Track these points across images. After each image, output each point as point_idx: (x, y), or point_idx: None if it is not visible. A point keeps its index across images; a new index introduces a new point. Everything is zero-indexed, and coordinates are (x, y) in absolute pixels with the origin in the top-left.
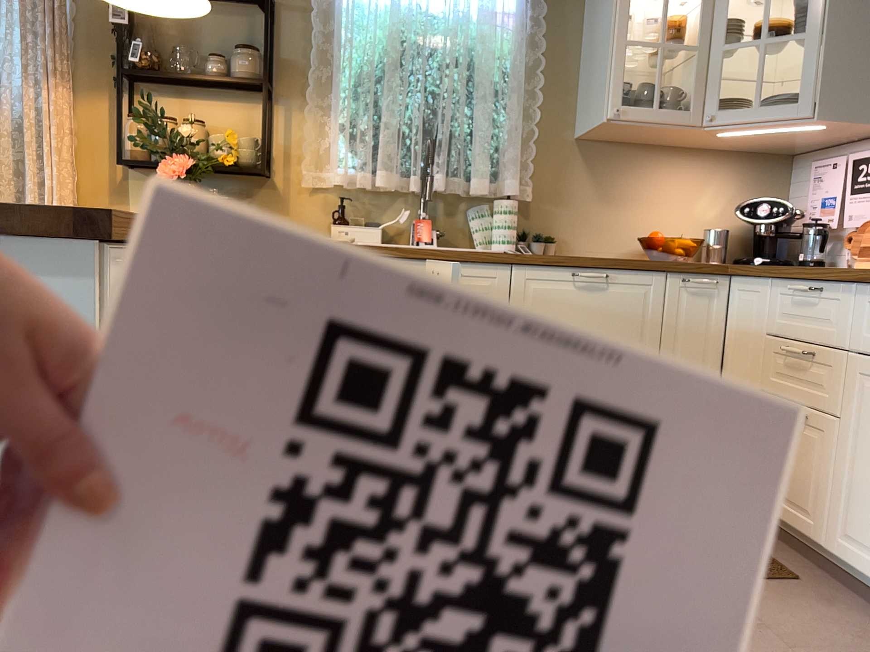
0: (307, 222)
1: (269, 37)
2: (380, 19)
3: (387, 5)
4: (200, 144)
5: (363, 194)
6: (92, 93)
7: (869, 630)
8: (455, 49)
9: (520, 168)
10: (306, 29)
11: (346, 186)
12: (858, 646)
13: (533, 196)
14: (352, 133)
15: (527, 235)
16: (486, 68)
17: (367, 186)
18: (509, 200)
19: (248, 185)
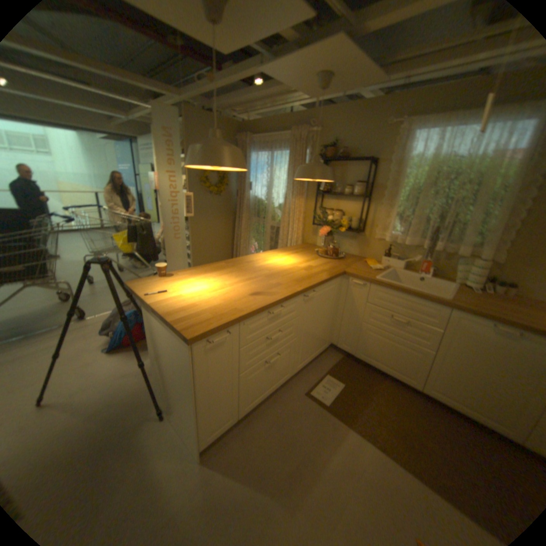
0: (375, 252)
1: (369, 177)
2: (428, 161)
3: (433, 154)
4: (337, 219)
5: (402, 244)
6: (310, 197)
7: None
8: (472, 174)
9: (502, 242)
10: (390, 168)
11: (394, 240)
12: None
13: (505, 261)
14: (402, 217)
15: (496, 280)
16: (487, 187)
17: (402, 242)
18: (489, 258)
19: (354, 234)
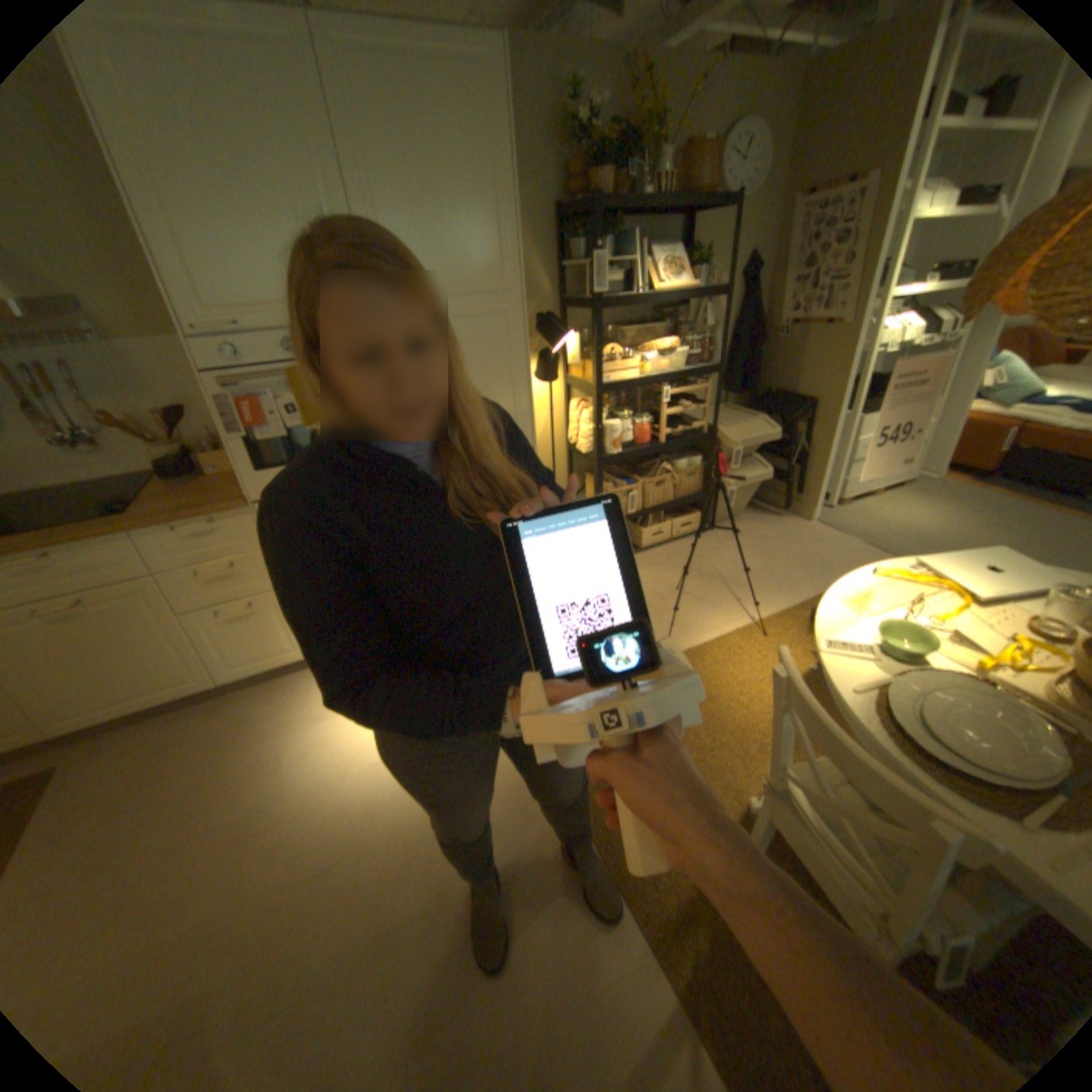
0: None
1: None
2: None
3: None
4: None
5: None
6: None
7: (129, 741)
8: None
9: None
10: None
11: None
12: (144, 750)
13: None
14: None
15: None
16: None
17: None
18: None
19: None
